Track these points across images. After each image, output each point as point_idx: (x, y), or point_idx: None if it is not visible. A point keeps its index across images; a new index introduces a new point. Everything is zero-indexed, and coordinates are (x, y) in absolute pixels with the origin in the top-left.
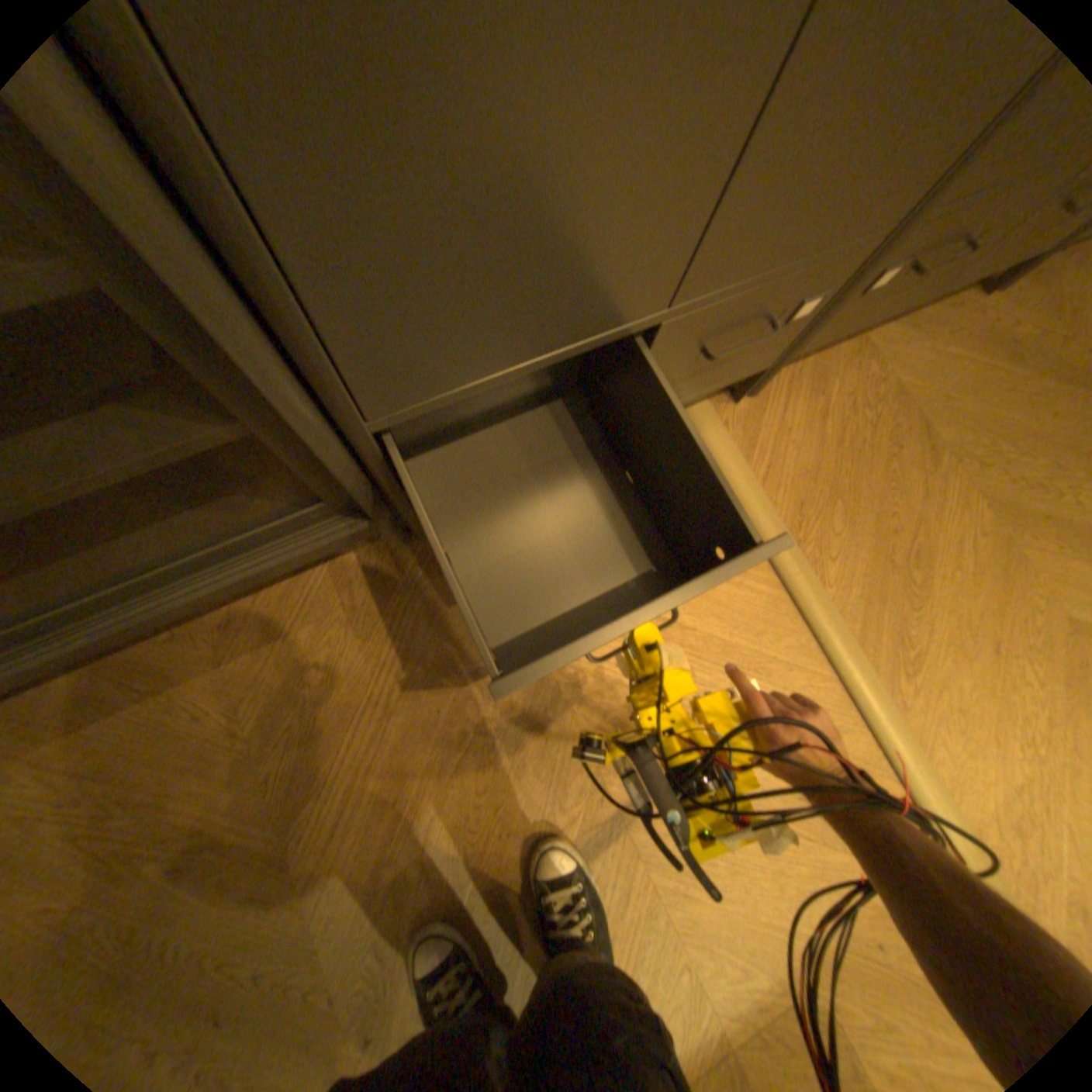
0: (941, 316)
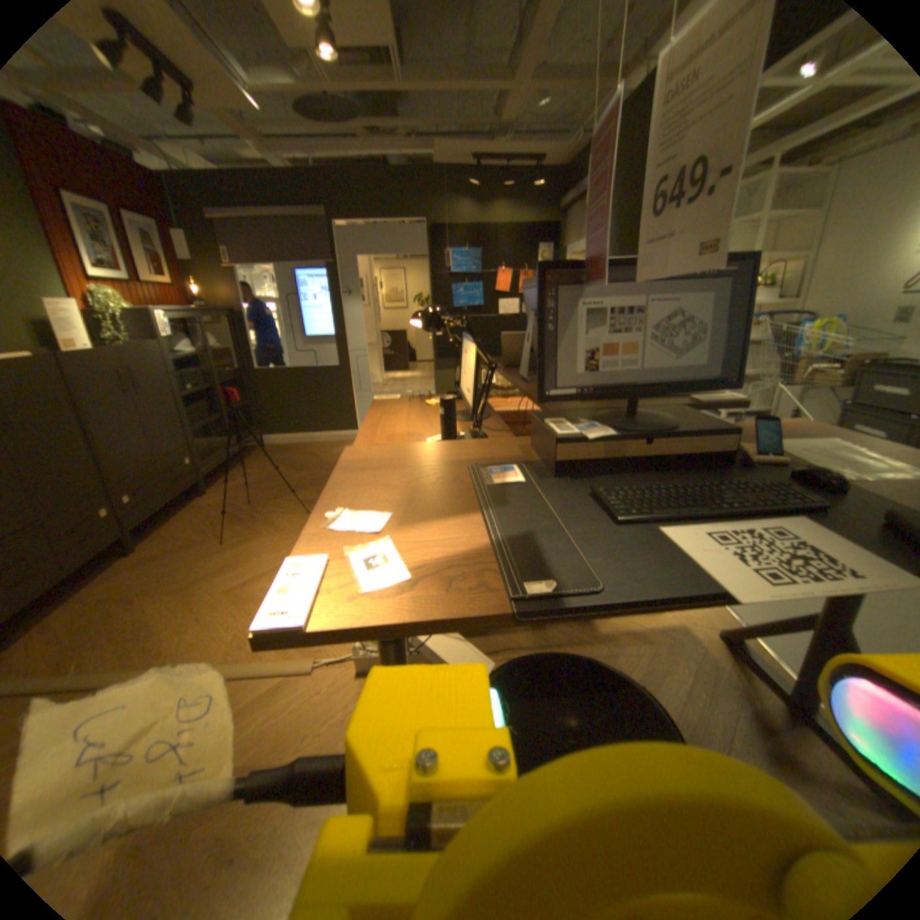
0: (108, 571)
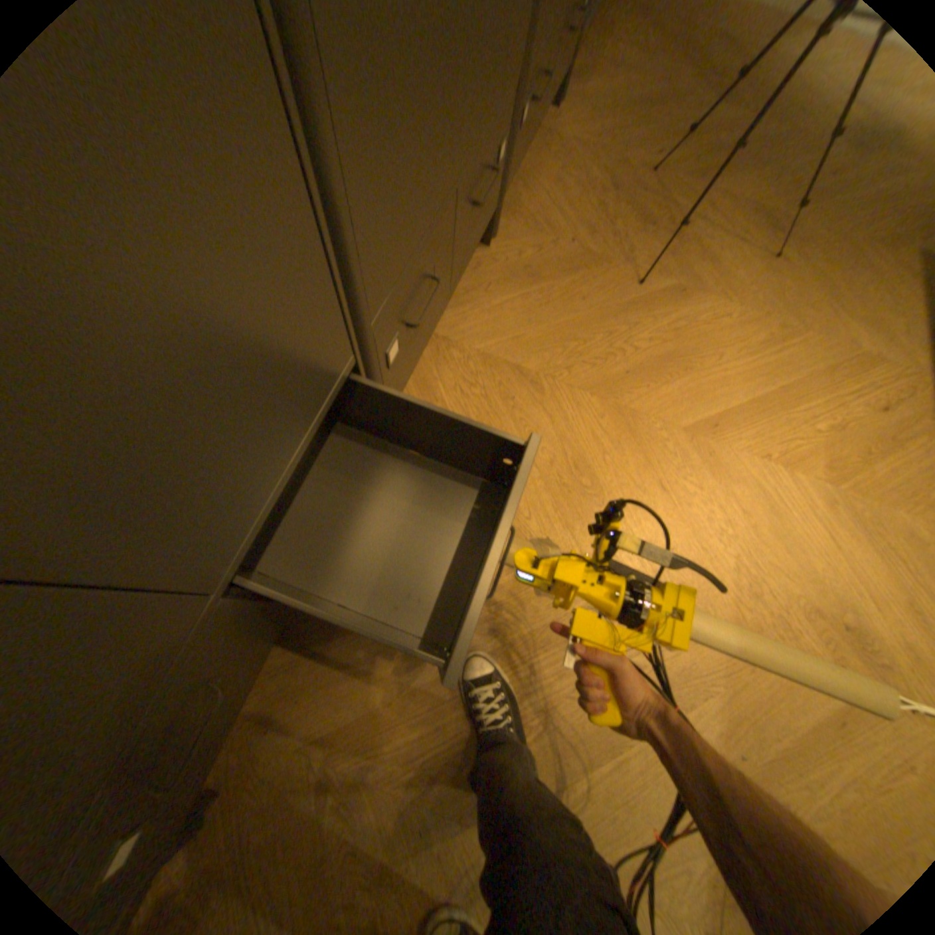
0: (471, 282)
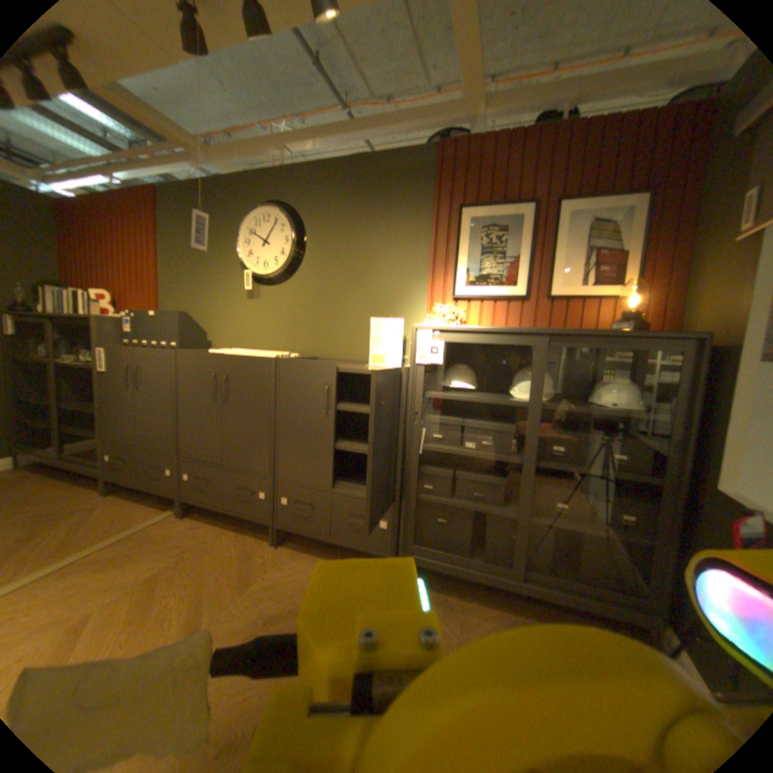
0: (249, 538)
